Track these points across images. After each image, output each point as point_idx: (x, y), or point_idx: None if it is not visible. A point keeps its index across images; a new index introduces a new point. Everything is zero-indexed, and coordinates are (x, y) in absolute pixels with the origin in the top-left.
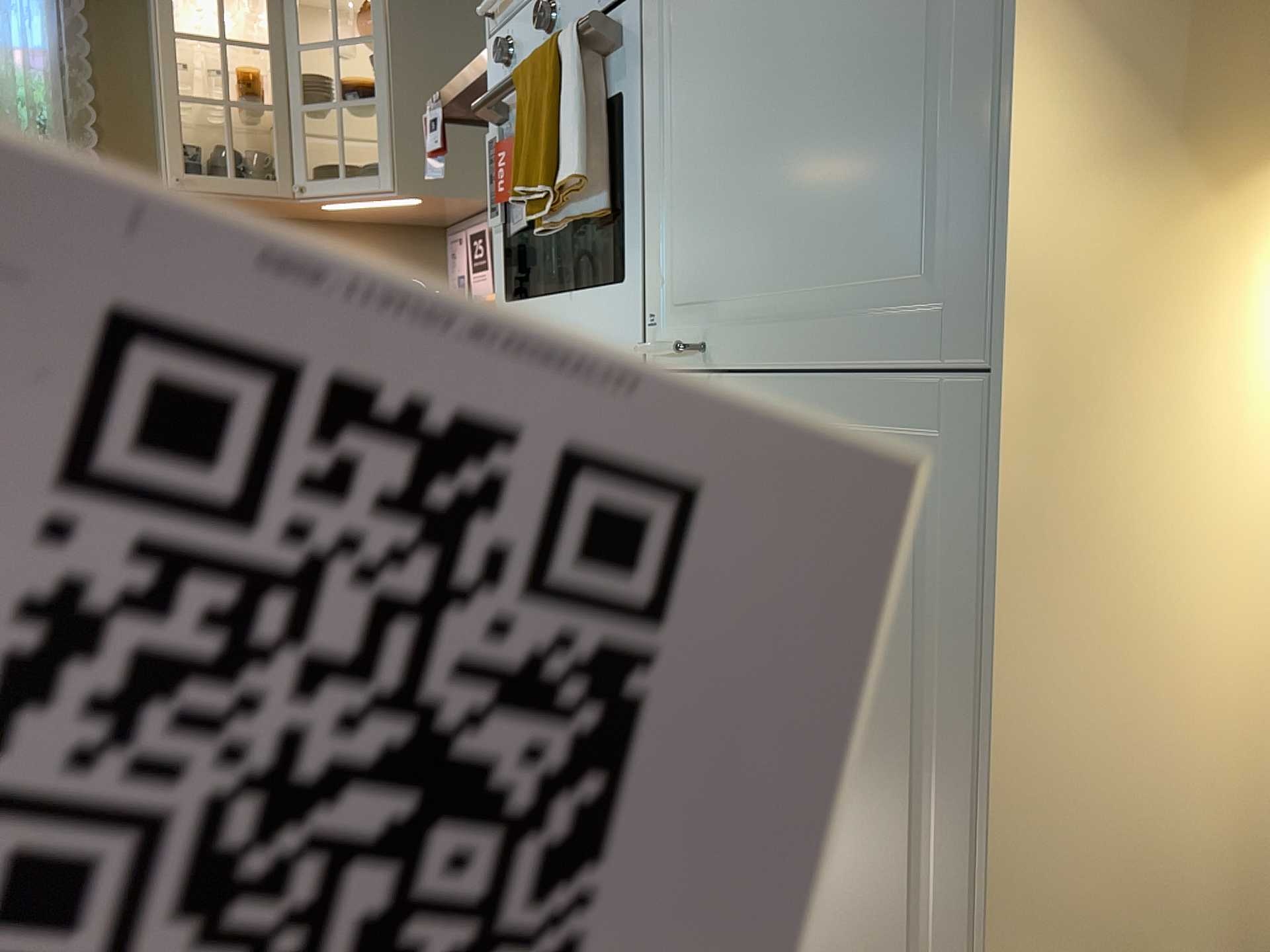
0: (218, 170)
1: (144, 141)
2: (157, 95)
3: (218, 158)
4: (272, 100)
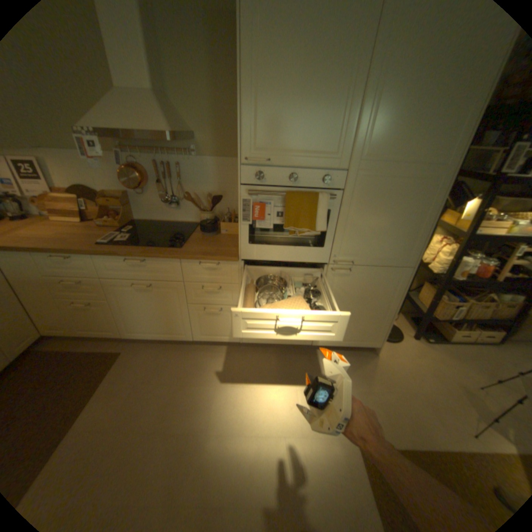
0: None
1: None
2: None
3: None
4: None
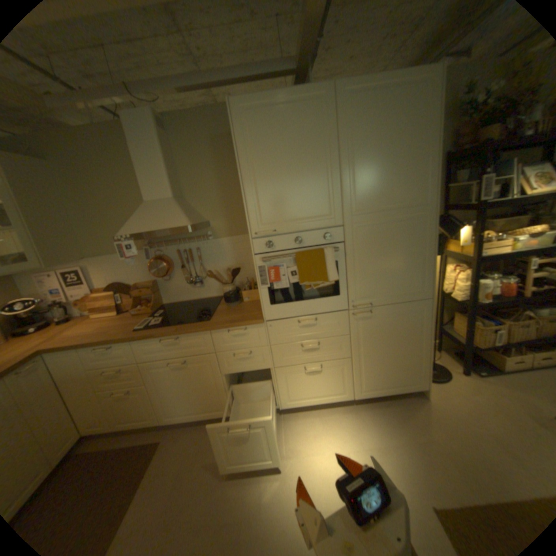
0: None
1: None
2: None
3: None
4: None
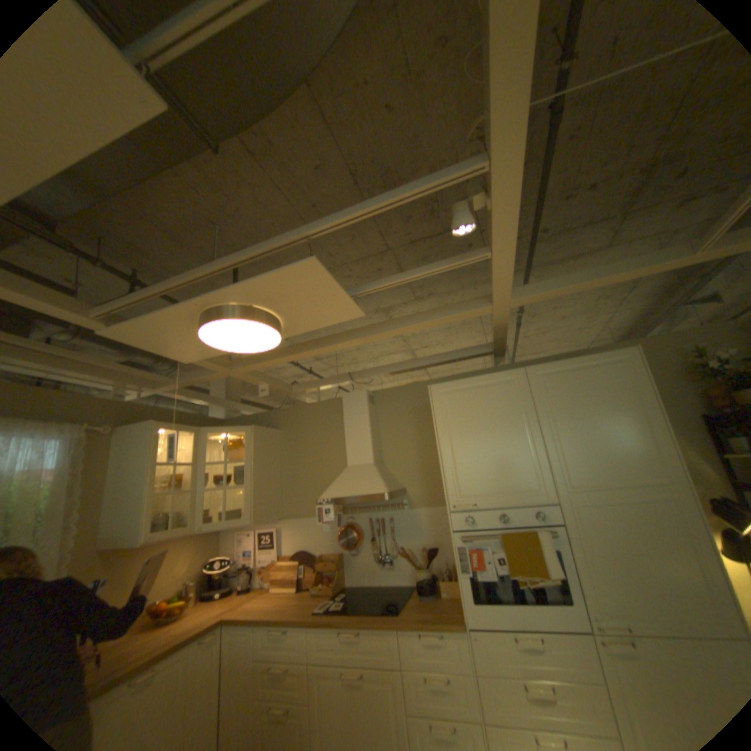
0: (156, 528)
1: (93, 513)
2: (113, 488)
3: (157, 521)
4: (189, 489)
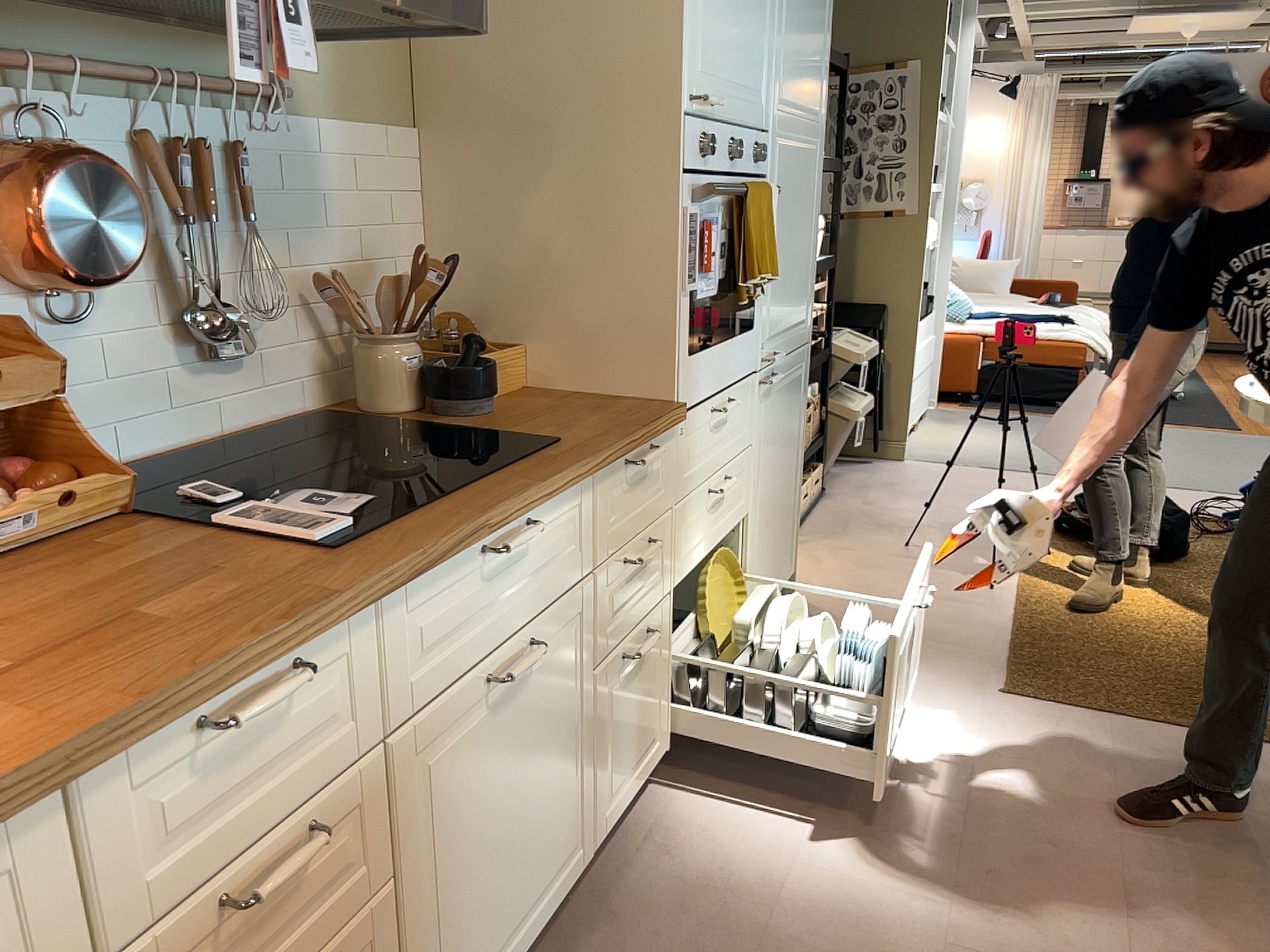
0: None
1: None
2: None
3: None
4: None
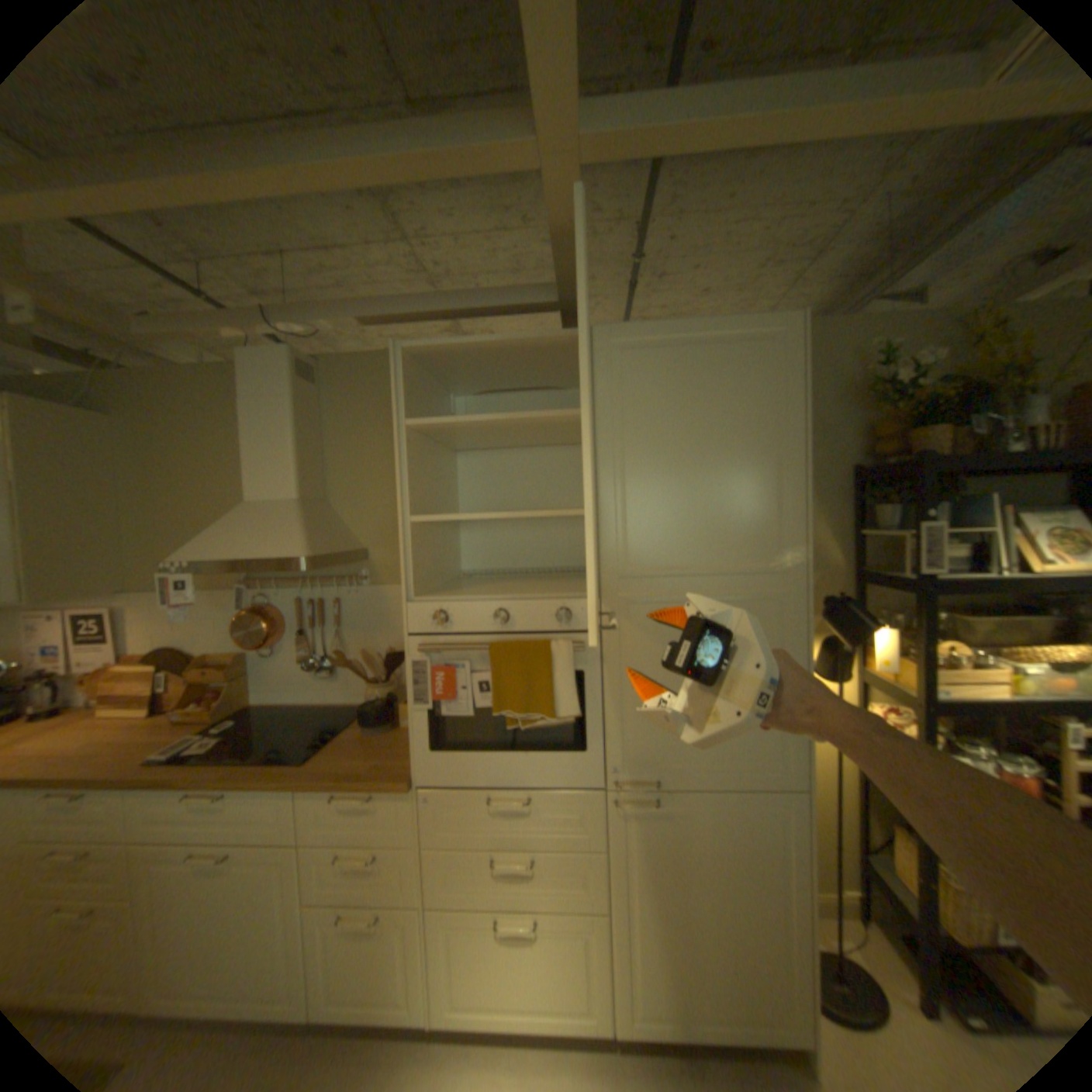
0: None
1: None
2: None
3: None
4: None
